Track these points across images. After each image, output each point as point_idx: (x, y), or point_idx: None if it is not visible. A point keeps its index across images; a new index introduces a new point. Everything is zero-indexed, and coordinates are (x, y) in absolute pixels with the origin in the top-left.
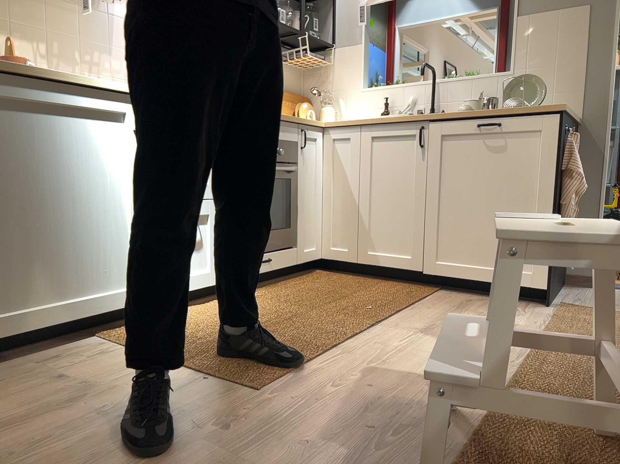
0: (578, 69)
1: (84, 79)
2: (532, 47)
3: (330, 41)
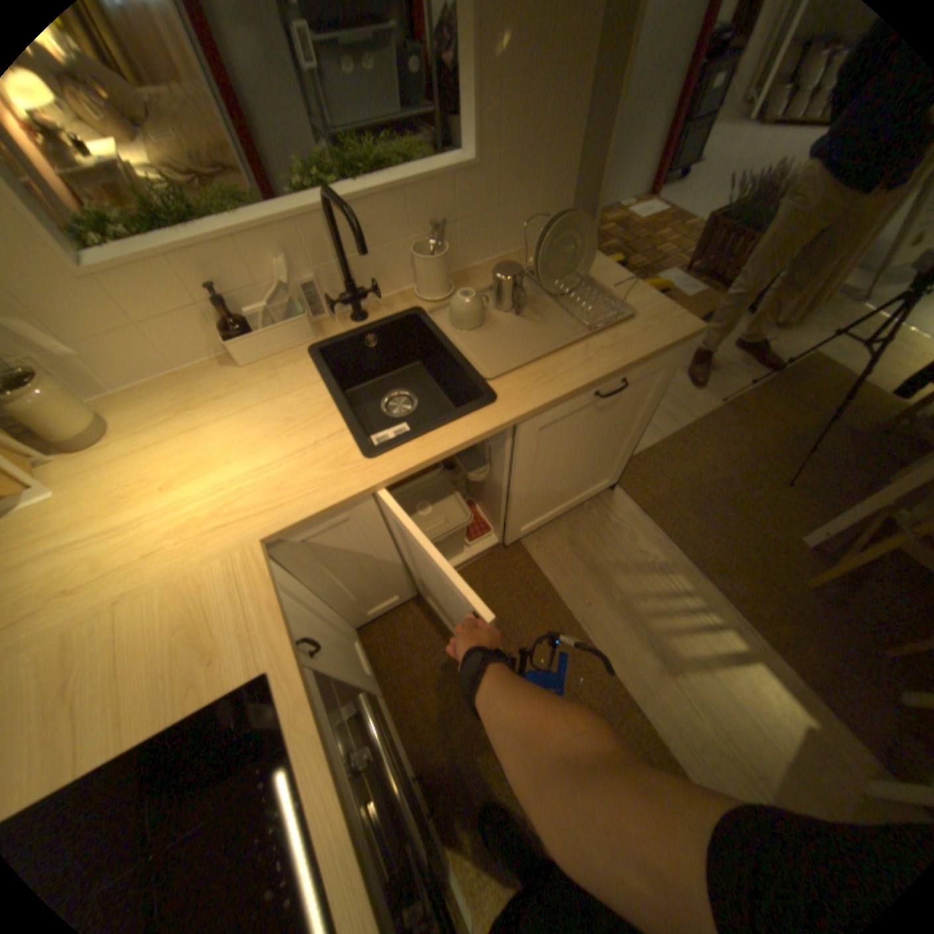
0: (576, 139)
1: None
2: (512, 86)
3: None
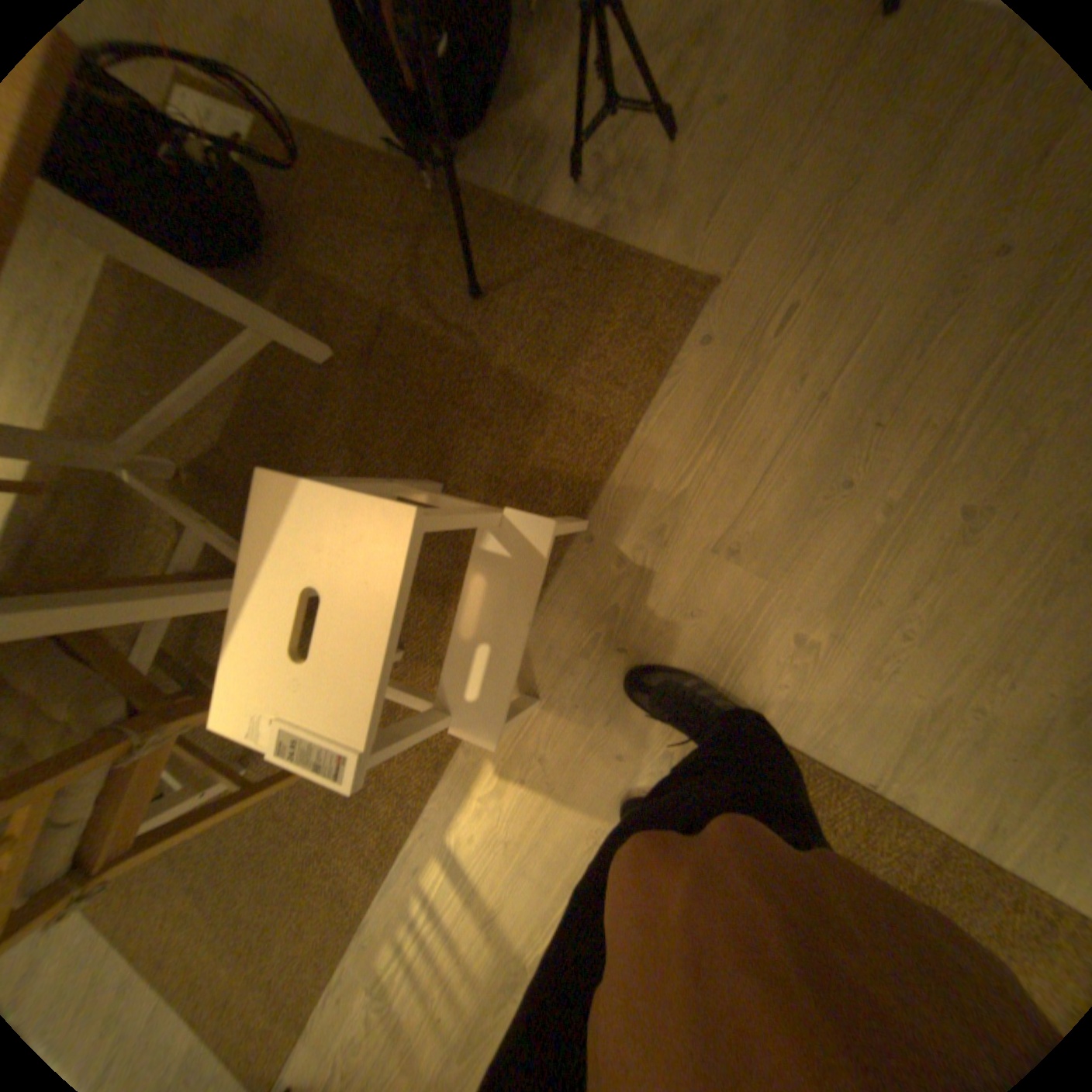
0: None
1: None
2: None
3: None
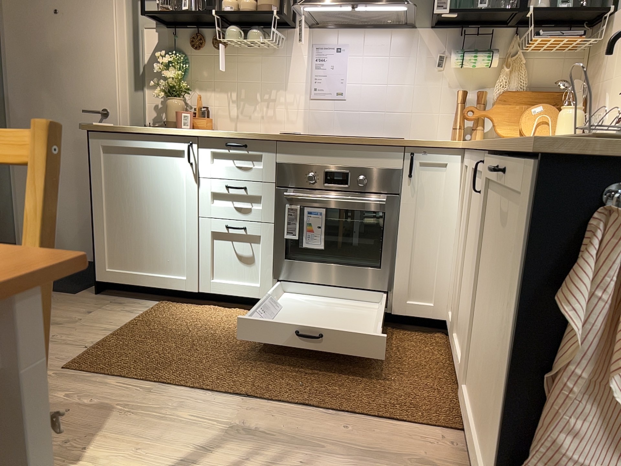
0: None
1: (159, 130)
2: None
3: (610, 3)
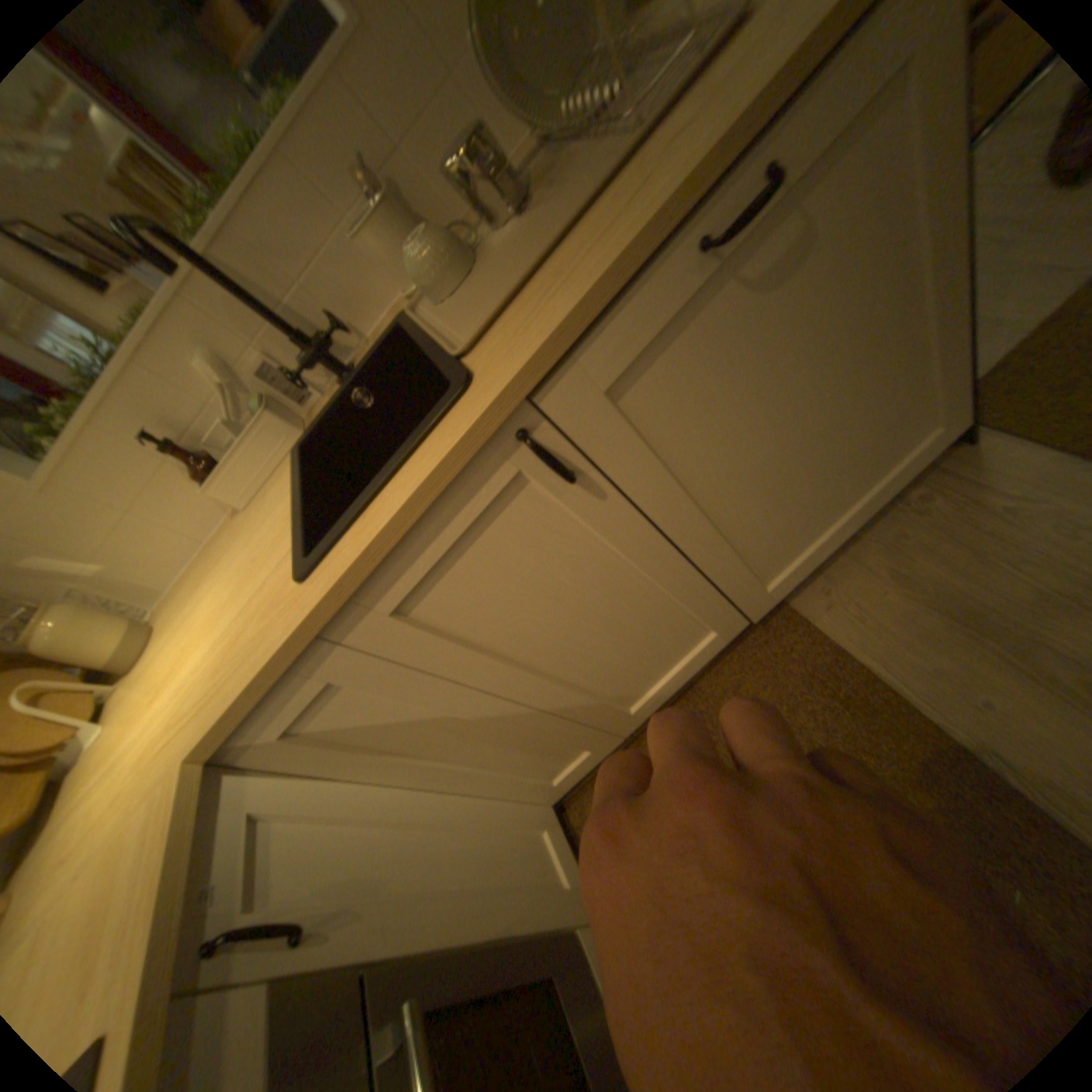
0: None
1: None
2: None
3: None
